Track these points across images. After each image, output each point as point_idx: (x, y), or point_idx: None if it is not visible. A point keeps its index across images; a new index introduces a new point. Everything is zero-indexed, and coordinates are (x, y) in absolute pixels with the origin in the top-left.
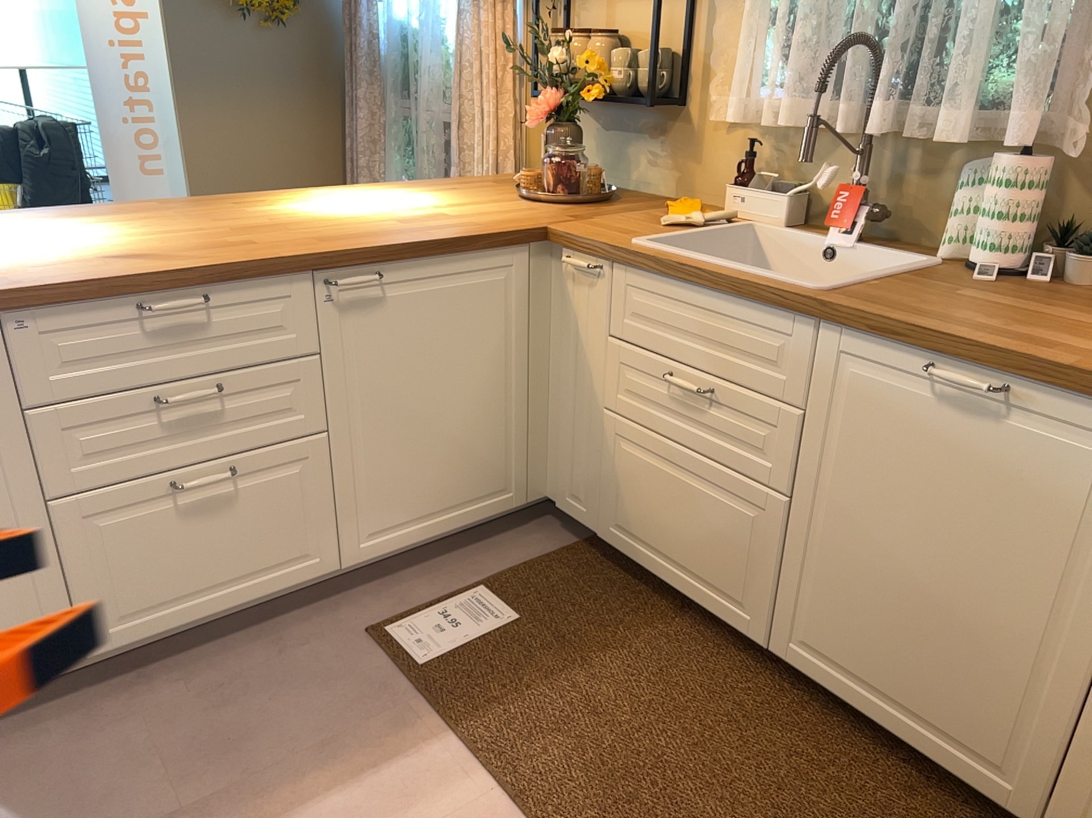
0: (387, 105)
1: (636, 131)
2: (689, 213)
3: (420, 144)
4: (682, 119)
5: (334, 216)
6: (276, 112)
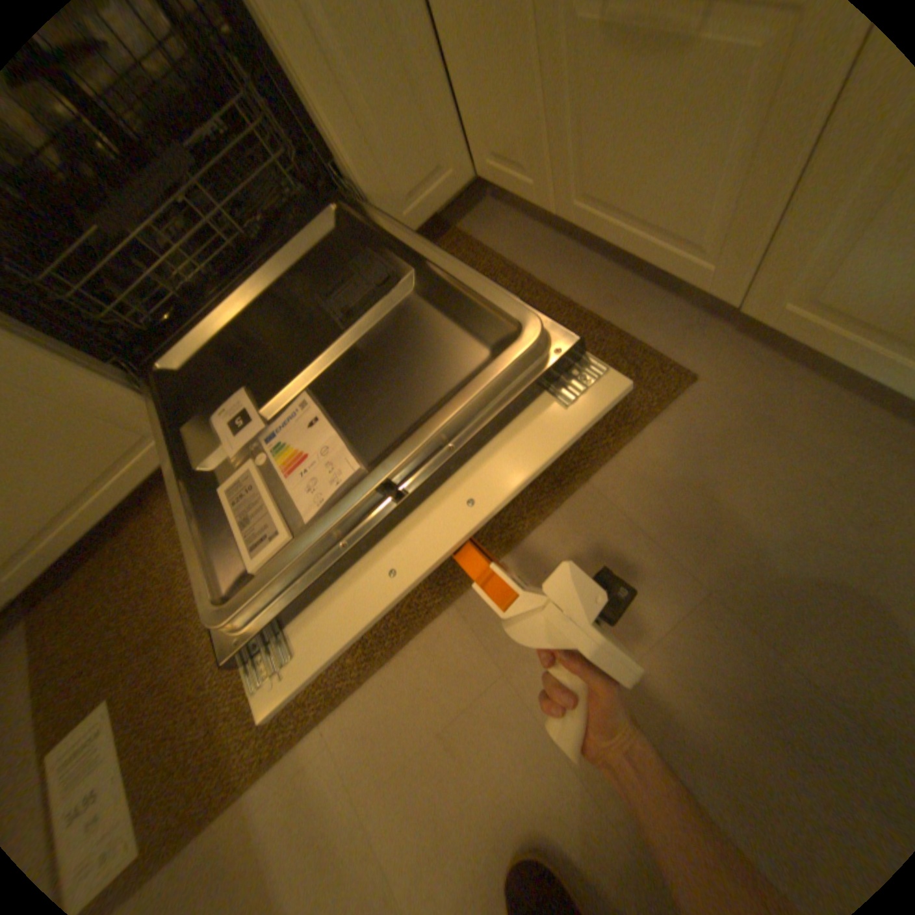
0: None
1: None
2: None
3: None
4: None
5: None
6: None
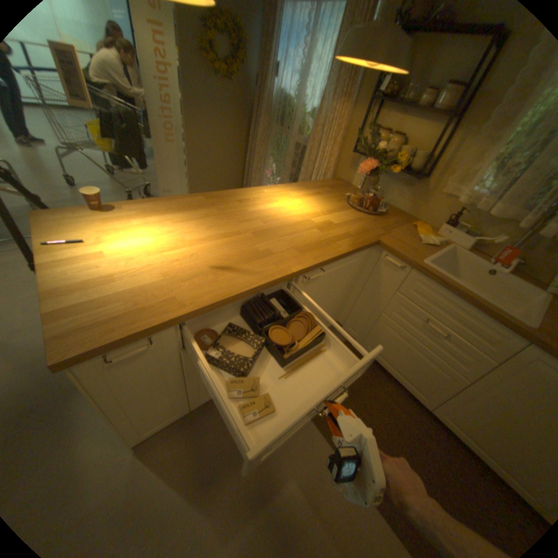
0: (269, 125)
1: (397, 179)
2: (429, 234)
3: (285, 150)
4: (425, 183)
5: (287, 220)
6: (222, 121)
